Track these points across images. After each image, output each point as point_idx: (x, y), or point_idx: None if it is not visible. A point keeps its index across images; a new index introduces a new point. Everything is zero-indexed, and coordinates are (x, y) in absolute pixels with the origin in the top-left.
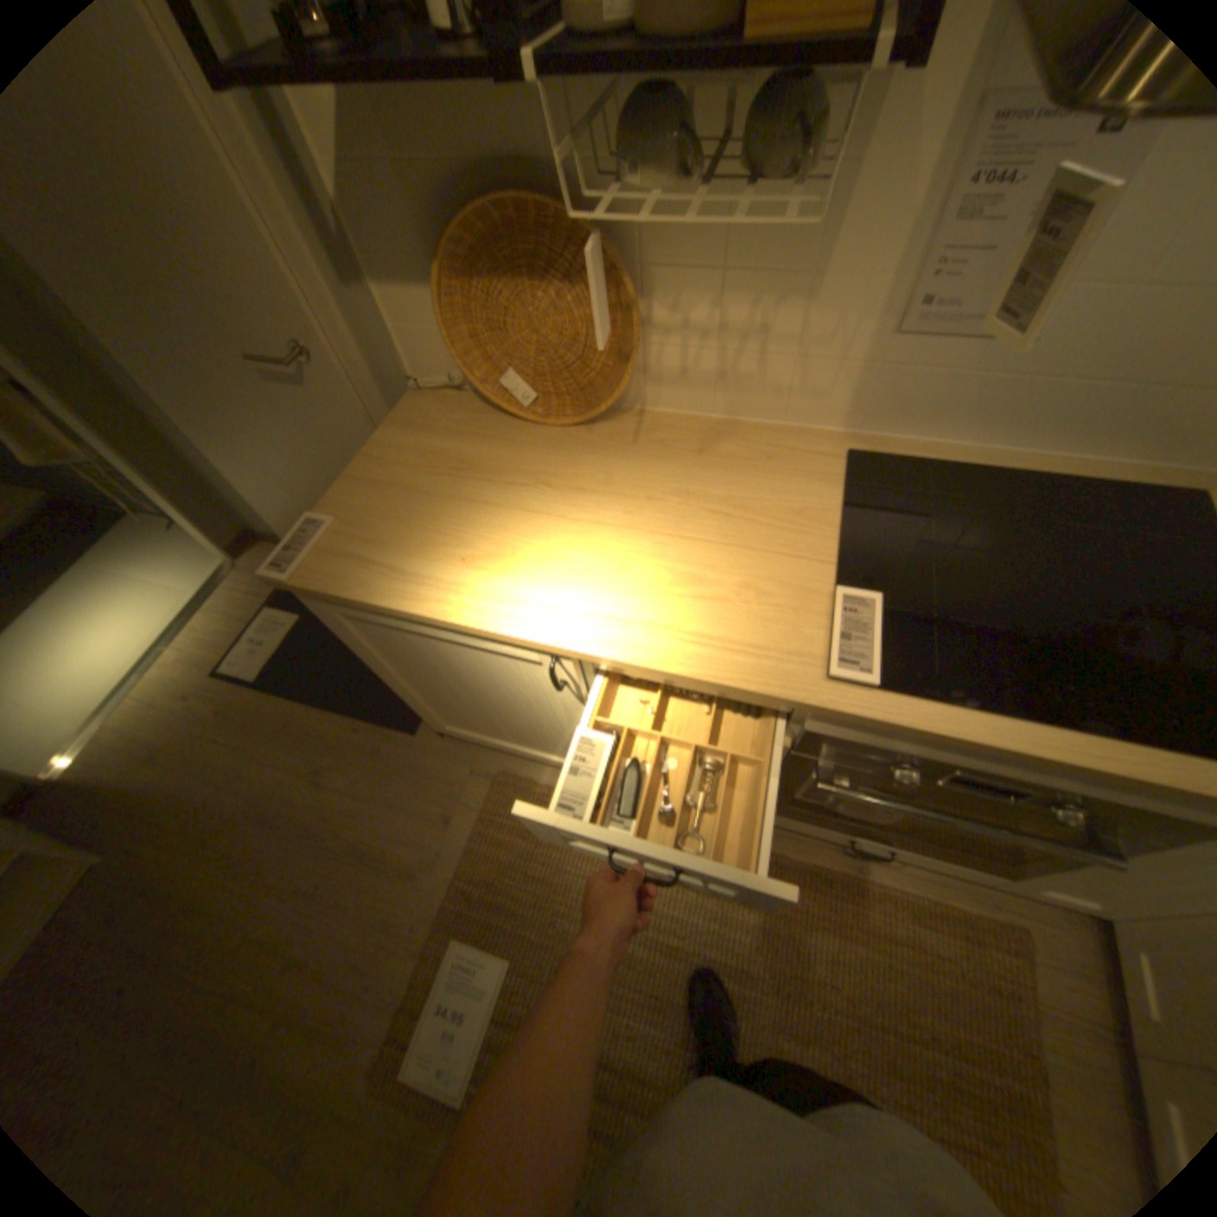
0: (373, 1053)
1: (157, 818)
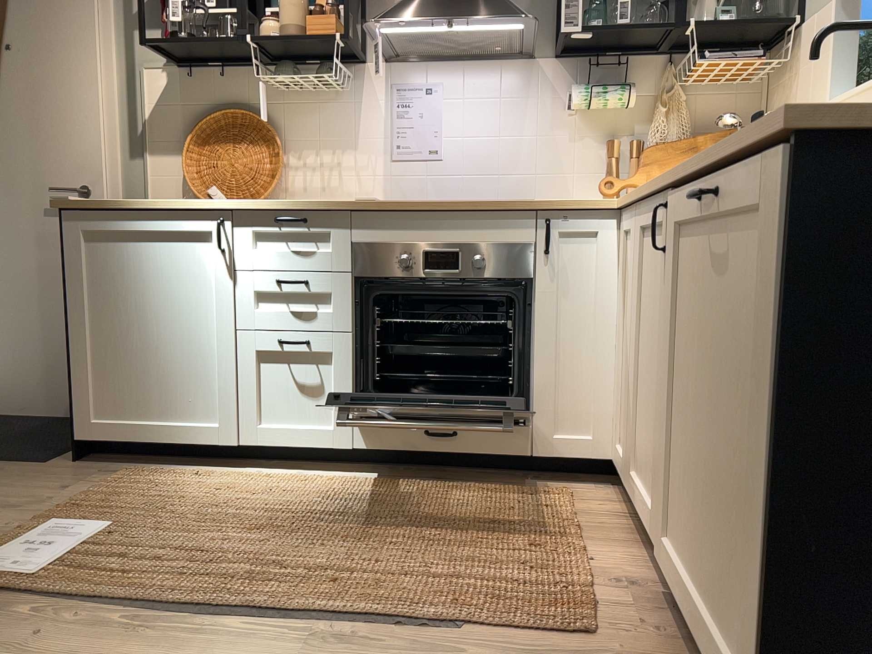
0: None
1: None
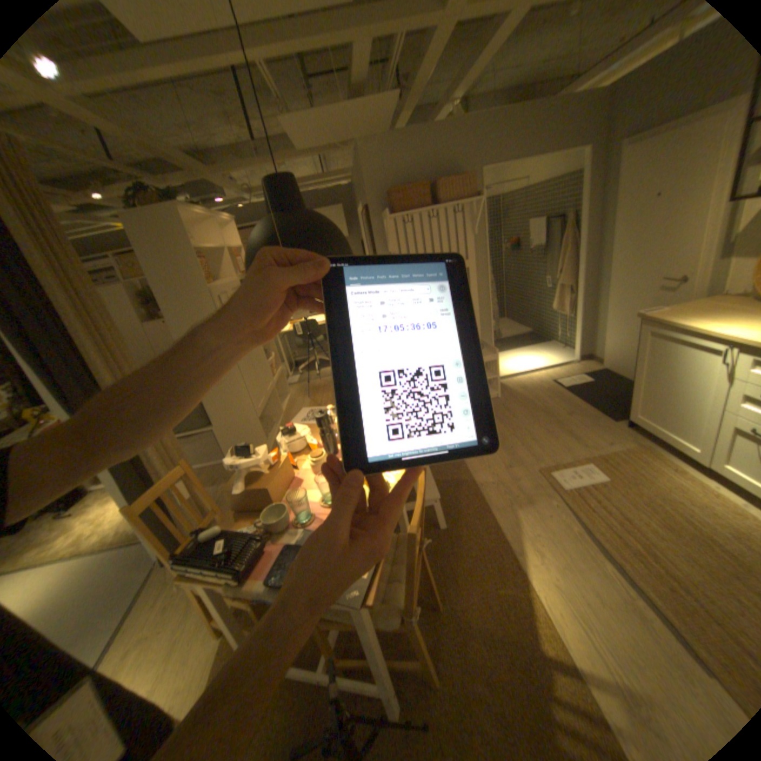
0: (546, 466)
1: (519, 398)
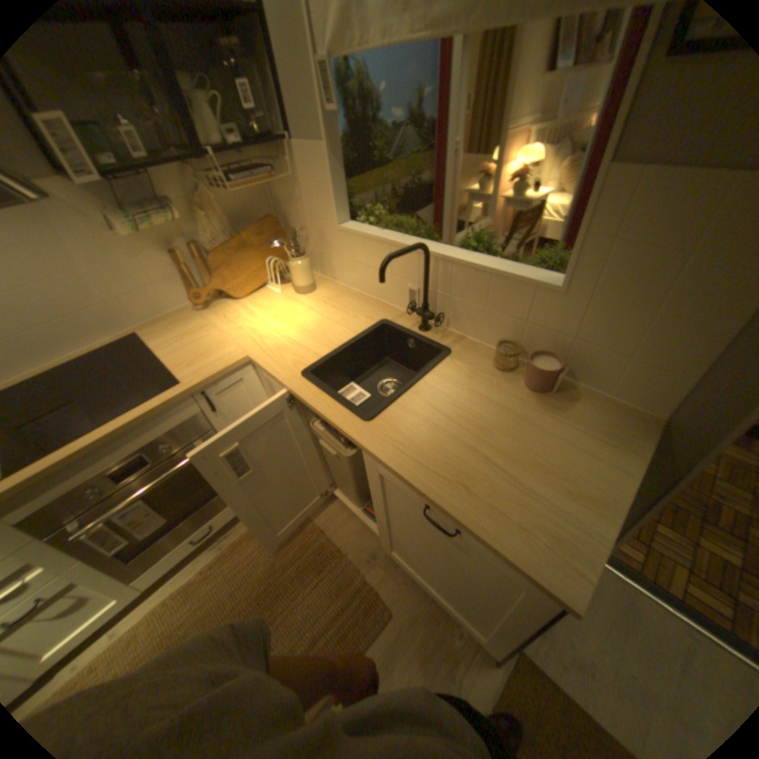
0: None
1: None
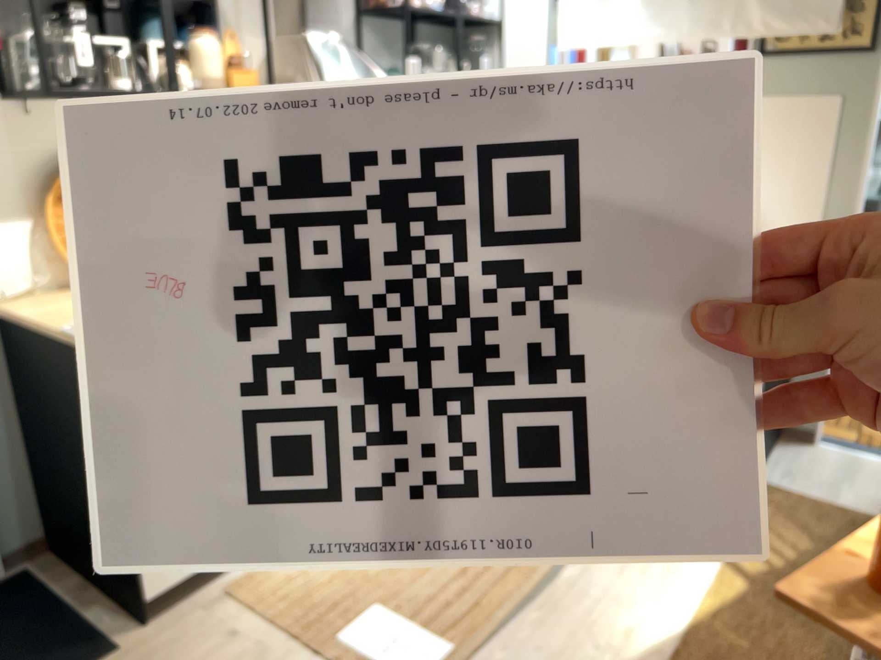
0: None
1: None
